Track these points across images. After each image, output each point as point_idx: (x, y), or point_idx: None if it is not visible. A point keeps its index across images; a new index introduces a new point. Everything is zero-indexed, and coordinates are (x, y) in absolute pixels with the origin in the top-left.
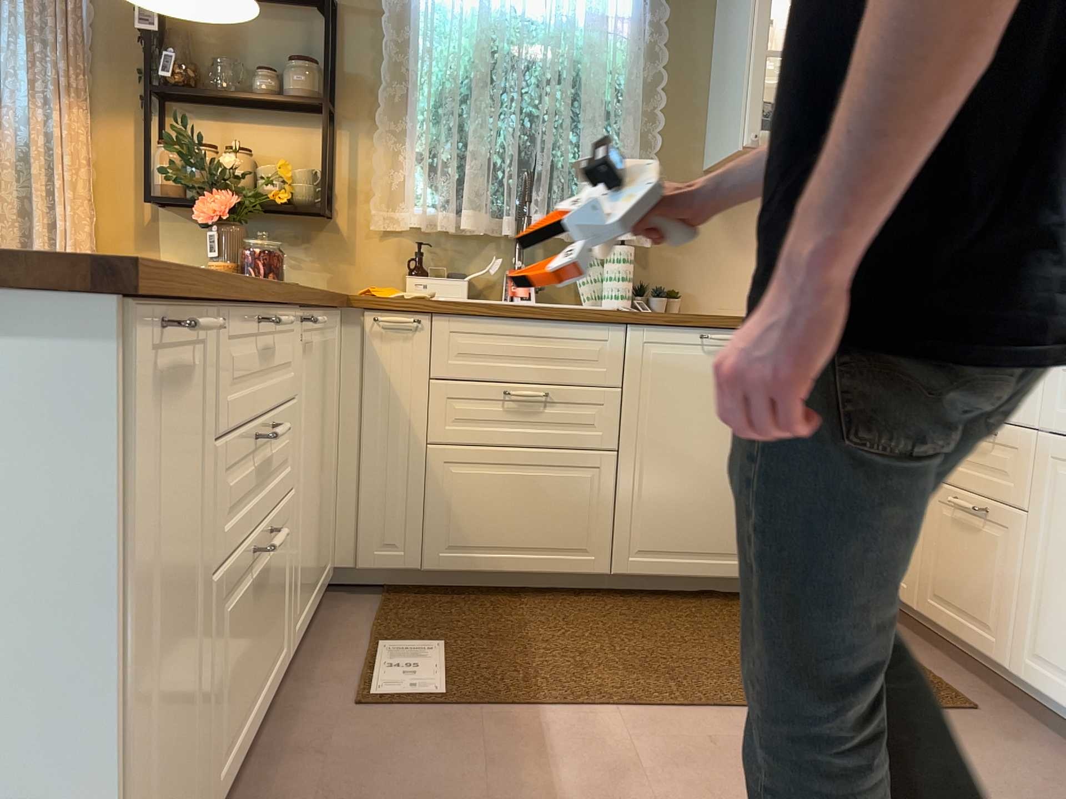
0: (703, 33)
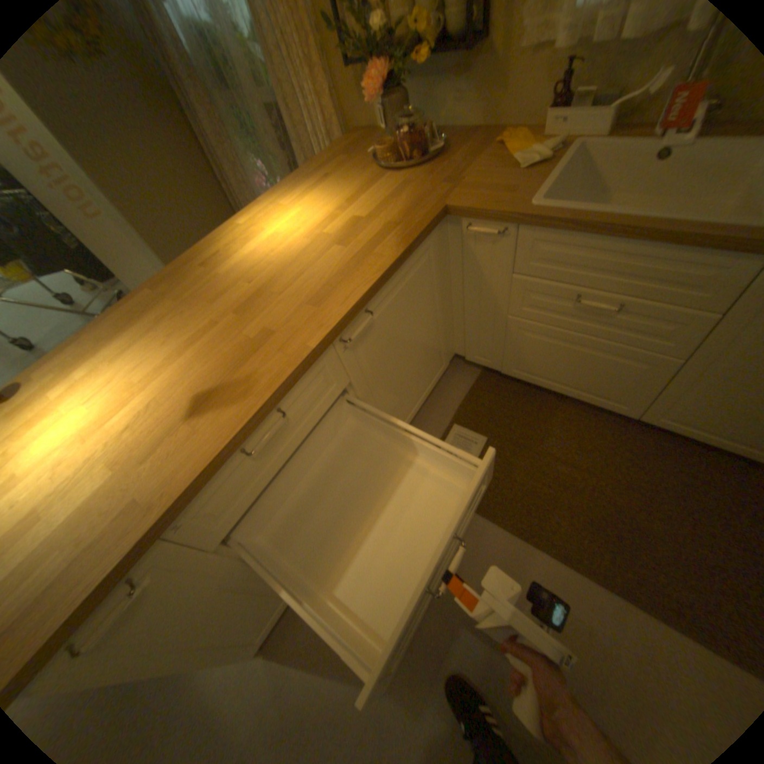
0: None
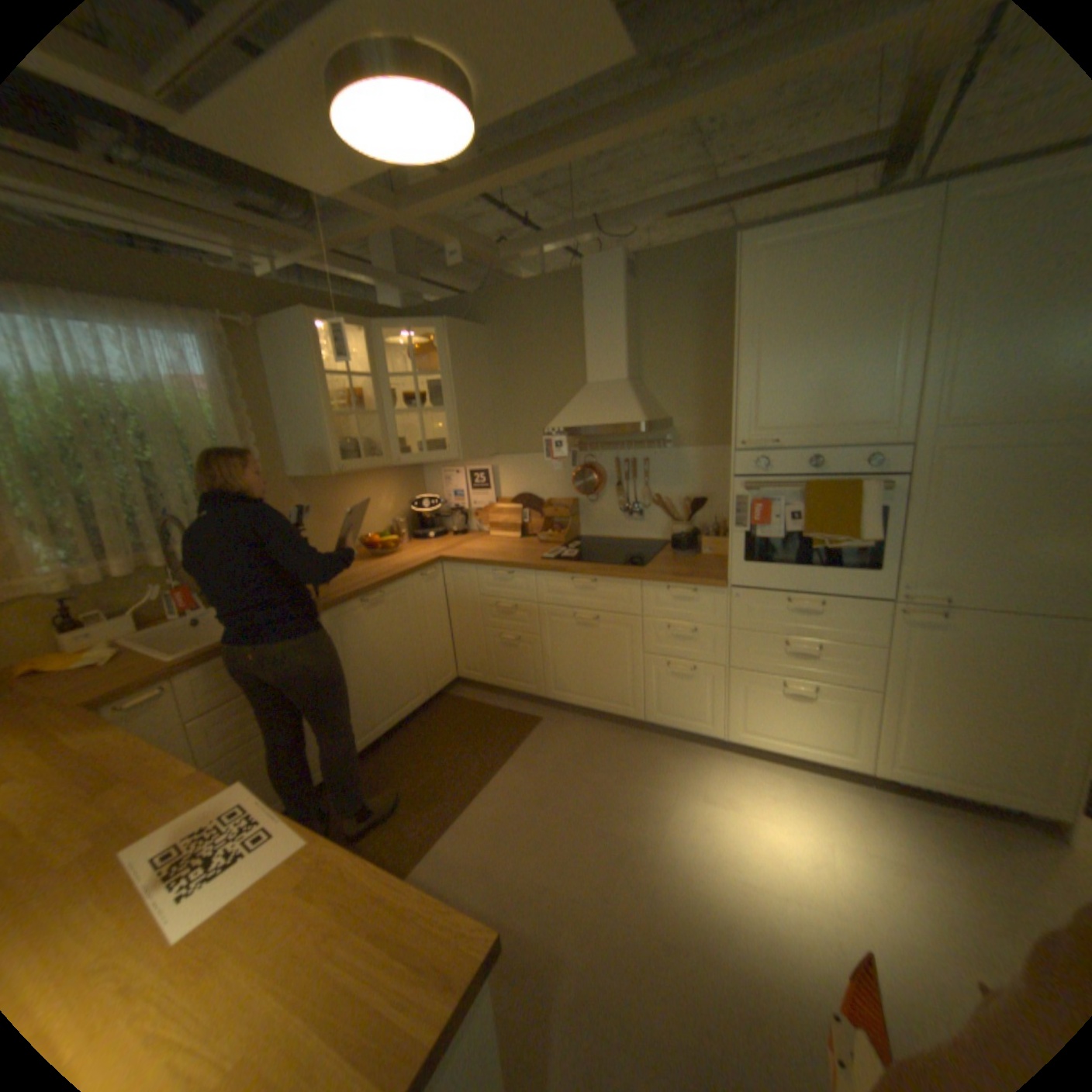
0: (258, 386)
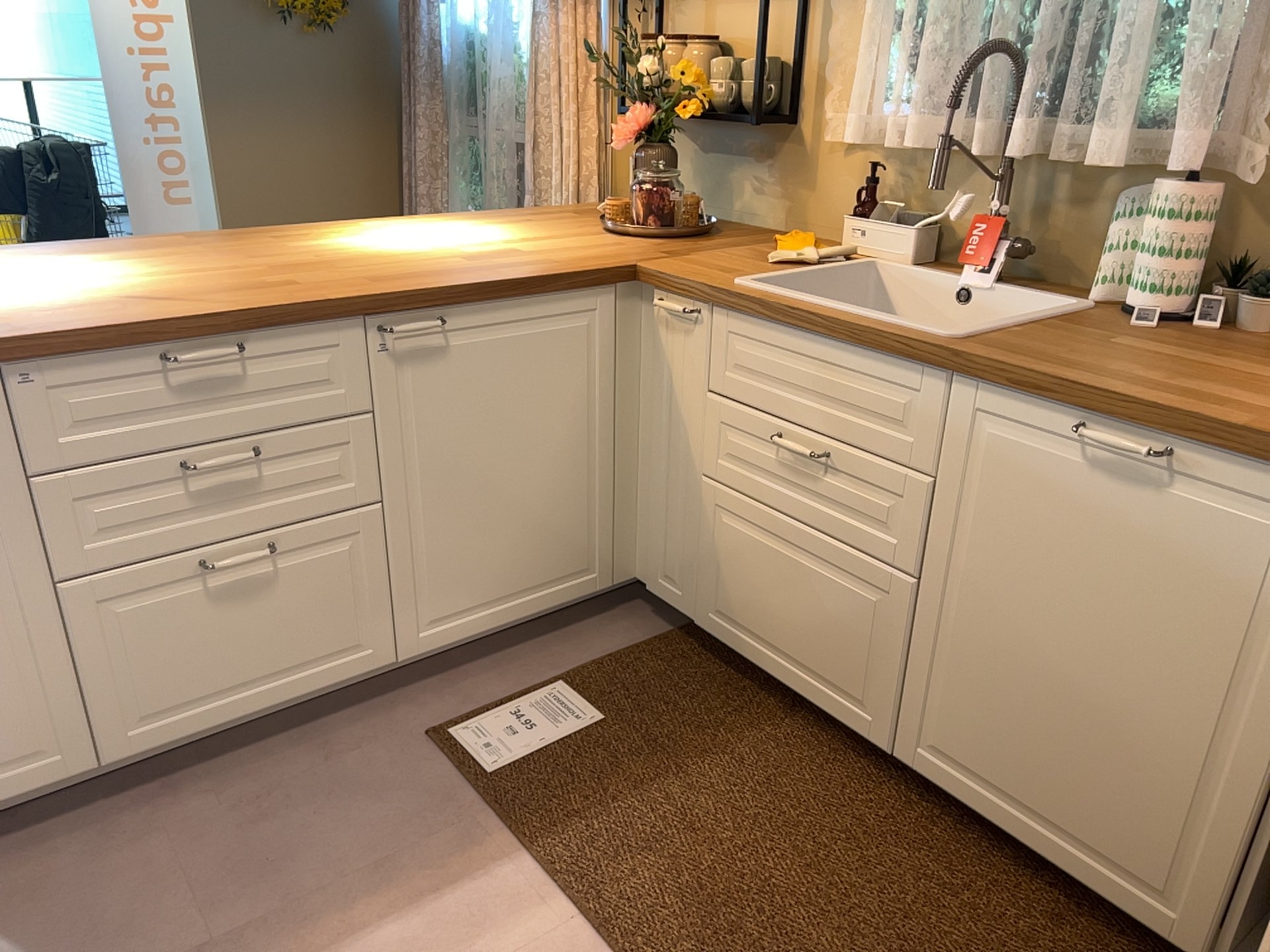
0: None
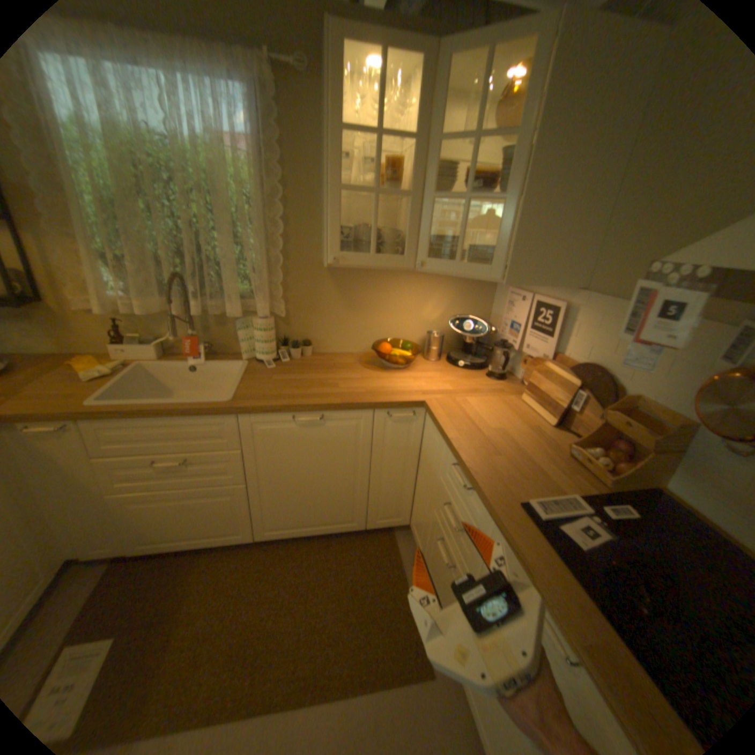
0: (313, 150)
